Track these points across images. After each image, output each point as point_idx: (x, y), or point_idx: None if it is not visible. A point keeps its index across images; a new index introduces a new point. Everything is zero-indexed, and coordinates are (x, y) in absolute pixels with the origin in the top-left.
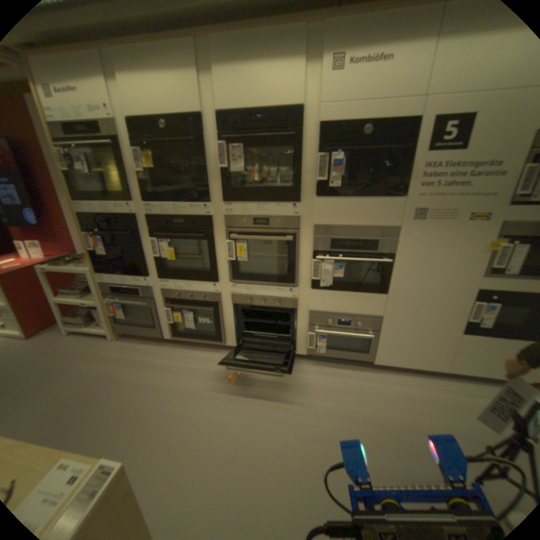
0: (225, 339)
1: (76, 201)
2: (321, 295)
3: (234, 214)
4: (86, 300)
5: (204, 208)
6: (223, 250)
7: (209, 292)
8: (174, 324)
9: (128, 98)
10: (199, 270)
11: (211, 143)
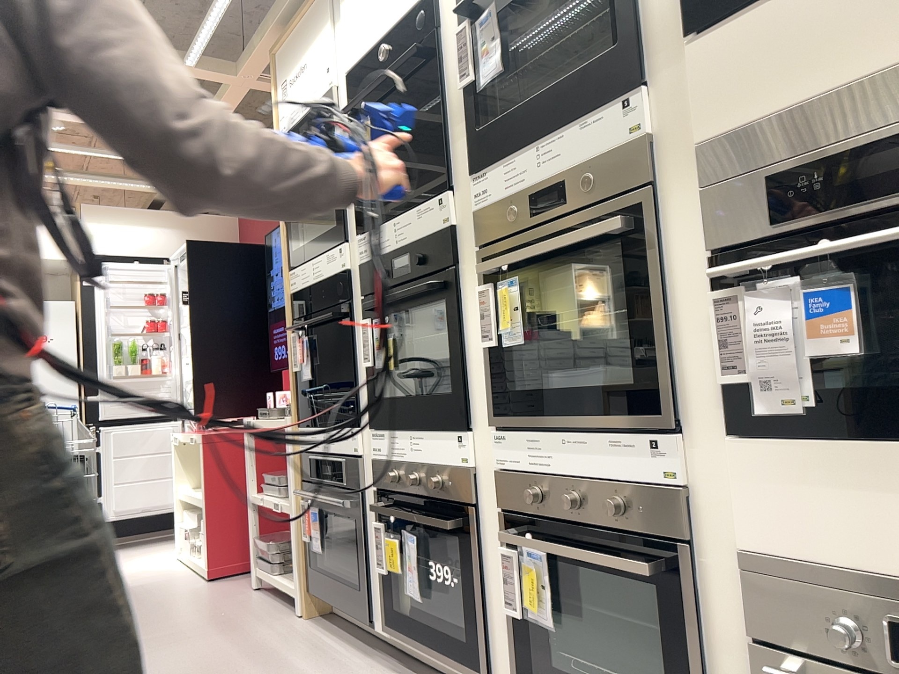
0: (494, 667)
1: (293, 270)
2: (779, 464)
3: (490, 199)
4: (287, 499)
5: (438, 206)
6: (476, 320)
7: (450, 464)
8: (388, 578)
9: (349, 38)
10: (440, 398)
11: (449, 43)
